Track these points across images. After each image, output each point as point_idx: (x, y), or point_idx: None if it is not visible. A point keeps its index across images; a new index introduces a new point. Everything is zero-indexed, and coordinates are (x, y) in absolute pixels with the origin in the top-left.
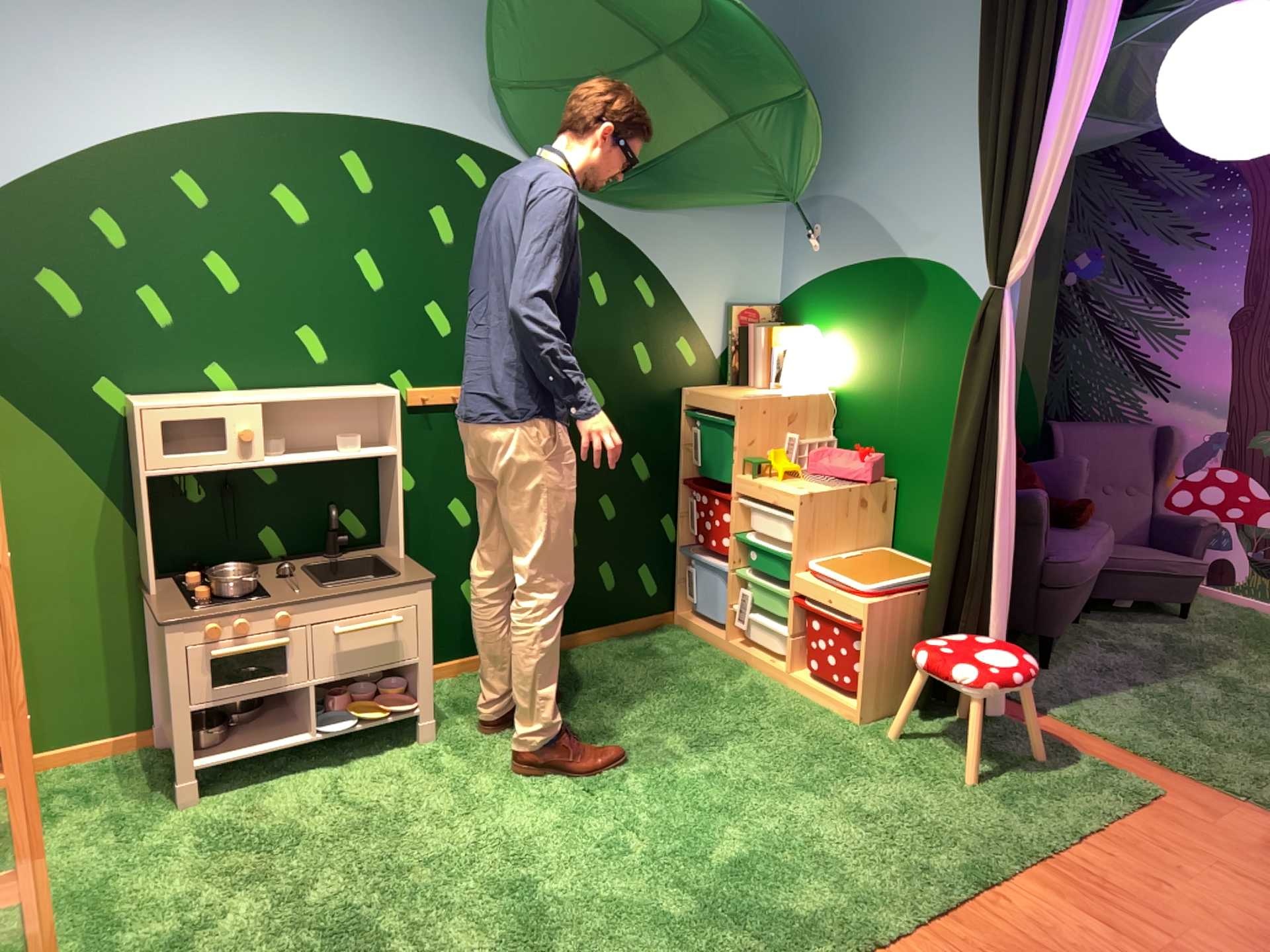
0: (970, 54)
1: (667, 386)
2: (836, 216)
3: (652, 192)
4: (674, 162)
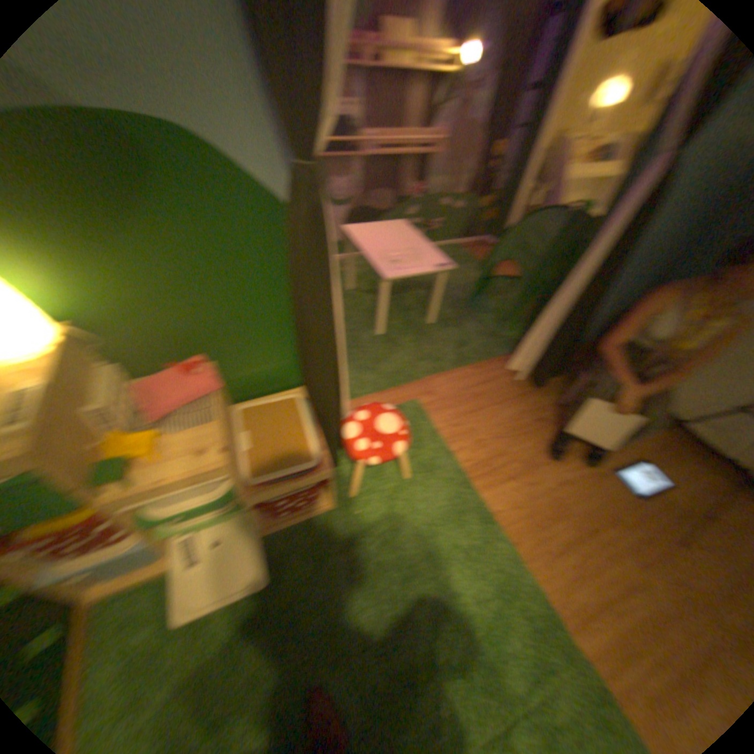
0: None
1: None
2: None
3: None
4: None
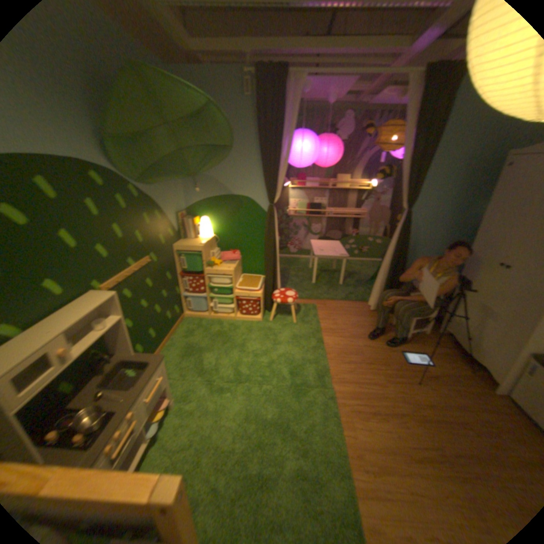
0: (247, 135)
1: (167, 247)
2: (203, 181)
3: (153, 178)
4: (157, 166)
